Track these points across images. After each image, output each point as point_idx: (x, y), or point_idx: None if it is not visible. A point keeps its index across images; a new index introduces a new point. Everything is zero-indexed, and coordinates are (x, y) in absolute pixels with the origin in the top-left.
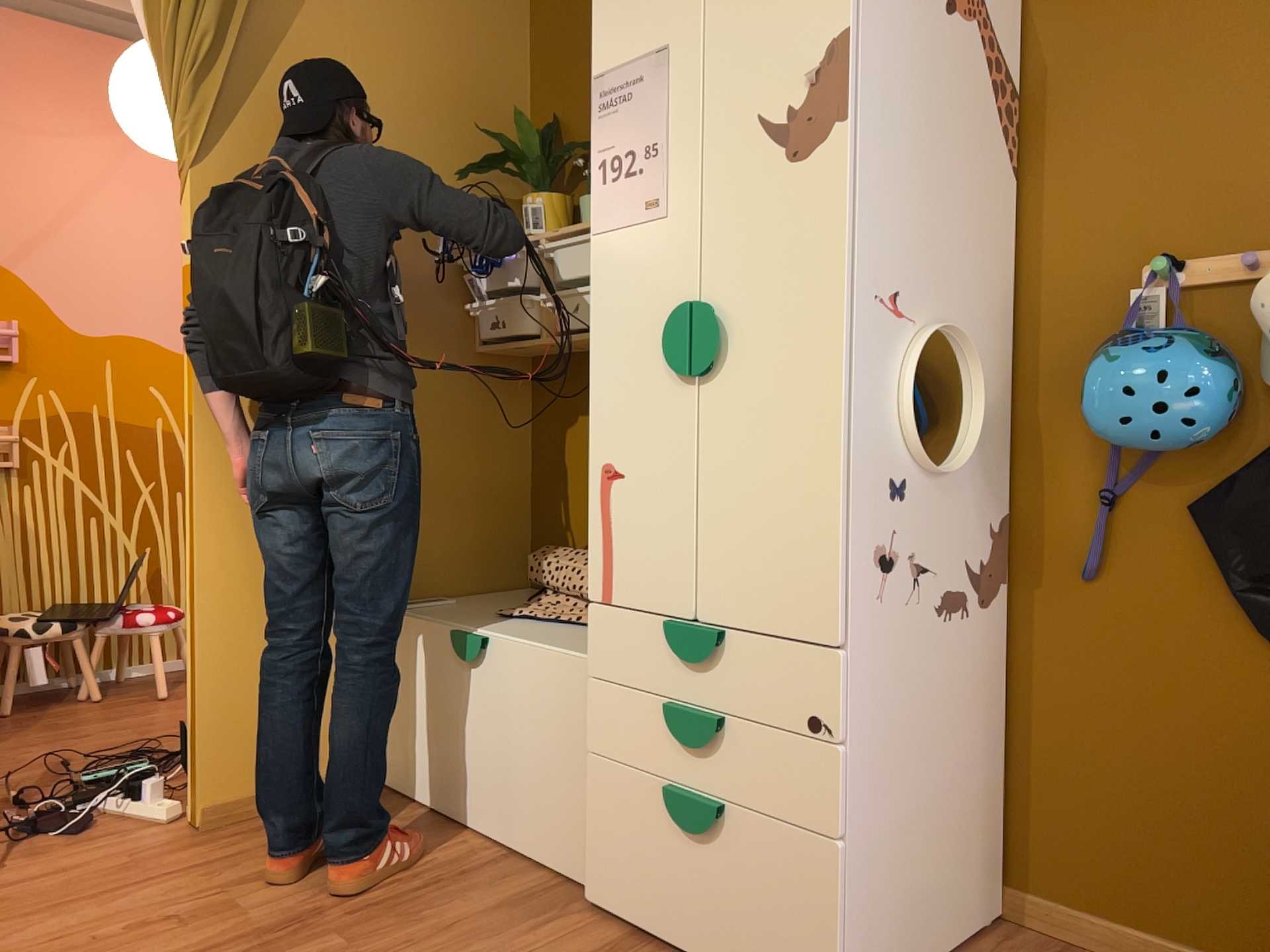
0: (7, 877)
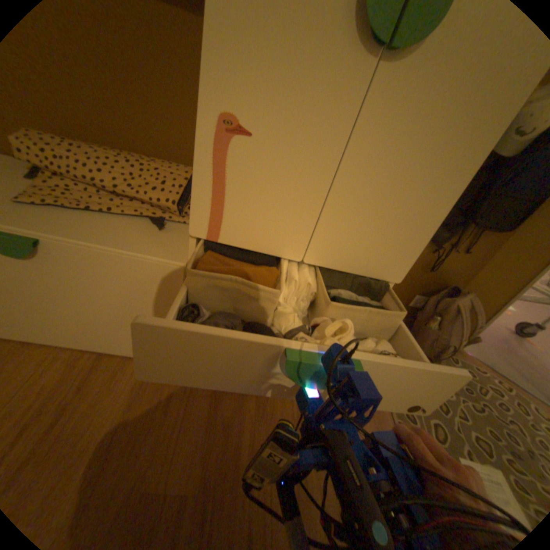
0: None
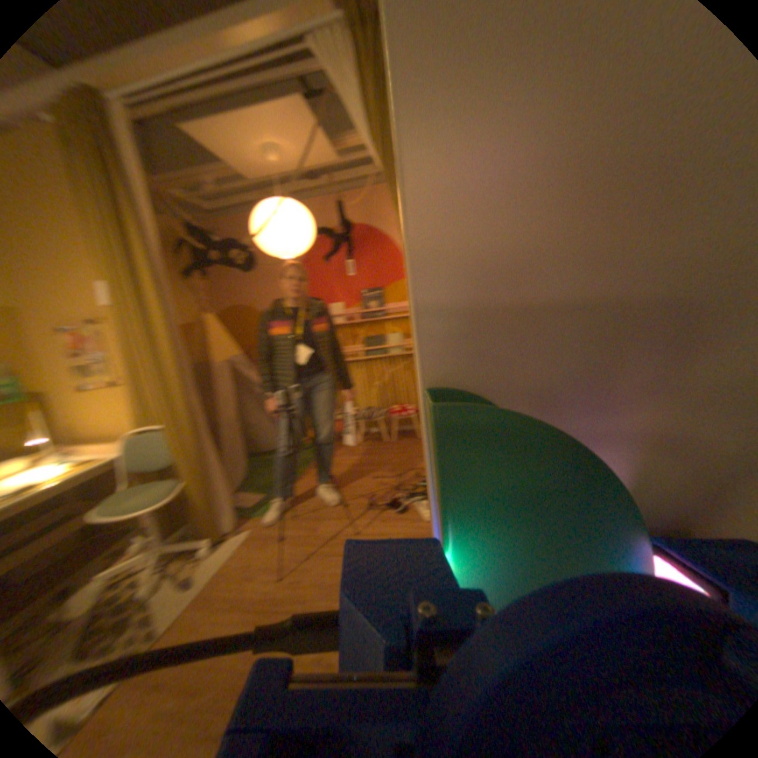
0: (370, 530)
